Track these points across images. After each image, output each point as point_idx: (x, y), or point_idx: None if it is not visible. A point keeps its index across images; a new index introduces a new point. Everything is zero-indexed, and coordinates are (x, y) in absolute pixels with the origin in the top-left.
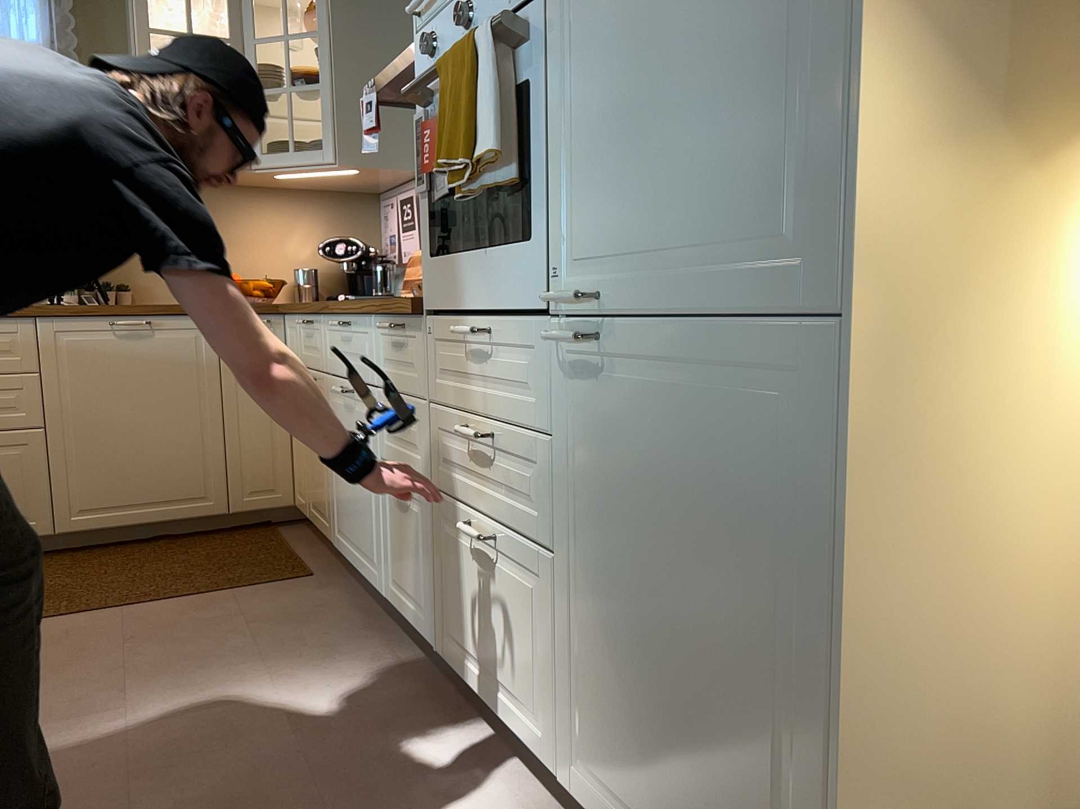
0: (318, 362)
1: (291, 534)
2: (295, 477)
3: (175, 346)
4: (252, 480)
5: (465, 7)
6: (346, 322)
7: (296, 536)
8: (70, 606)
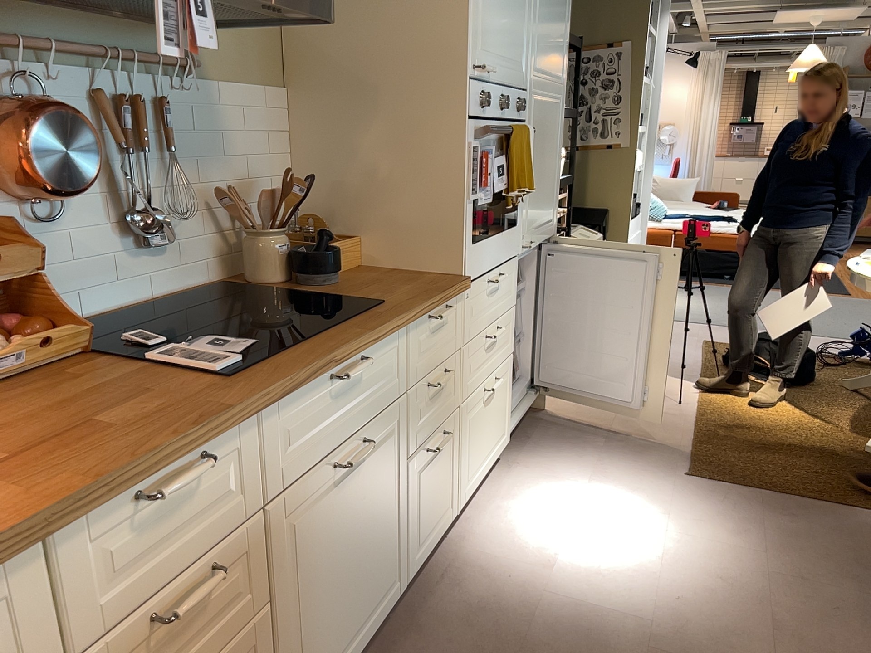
0: (226, 520)
1: None
2: None
3: None
4: None
5: (510, 102)
6: (362, 359)
7: None
8: None
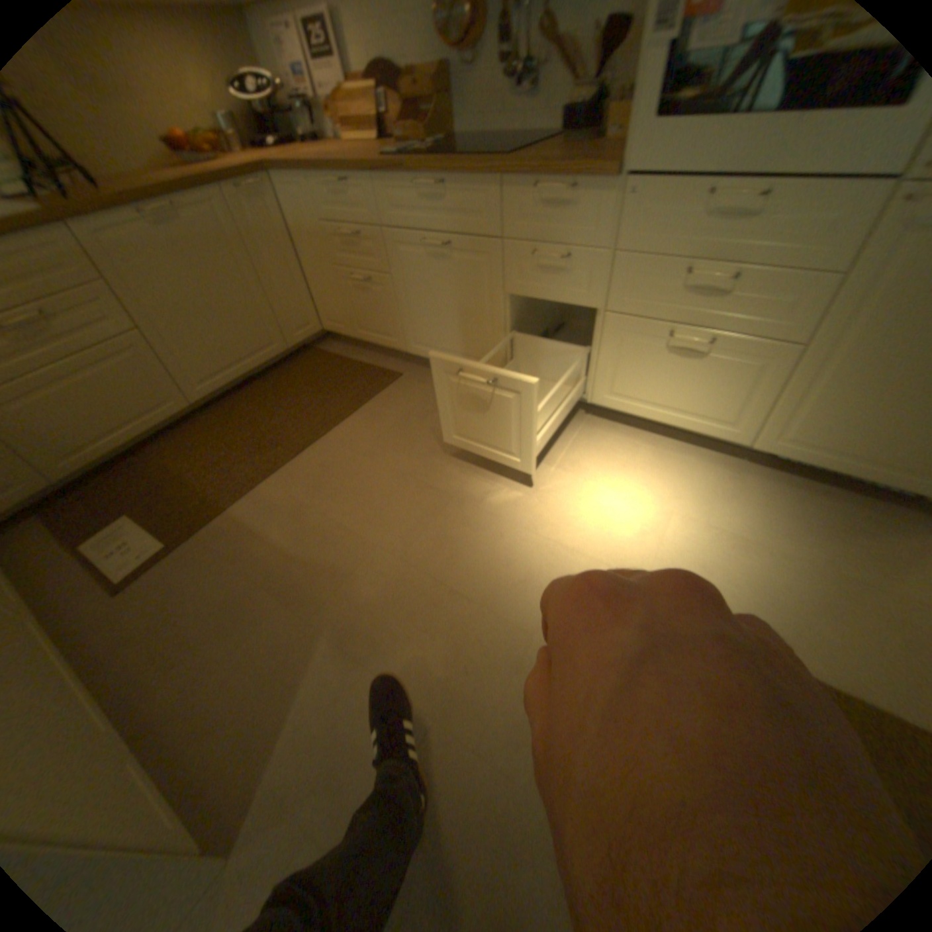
0: (364, 215)
1: (333, 348)
2: (319, 308)
3: (200, 220)
4: (294, 319)
5: None
6: (439, 178)
7: (340, 349)
8: (283, 447)
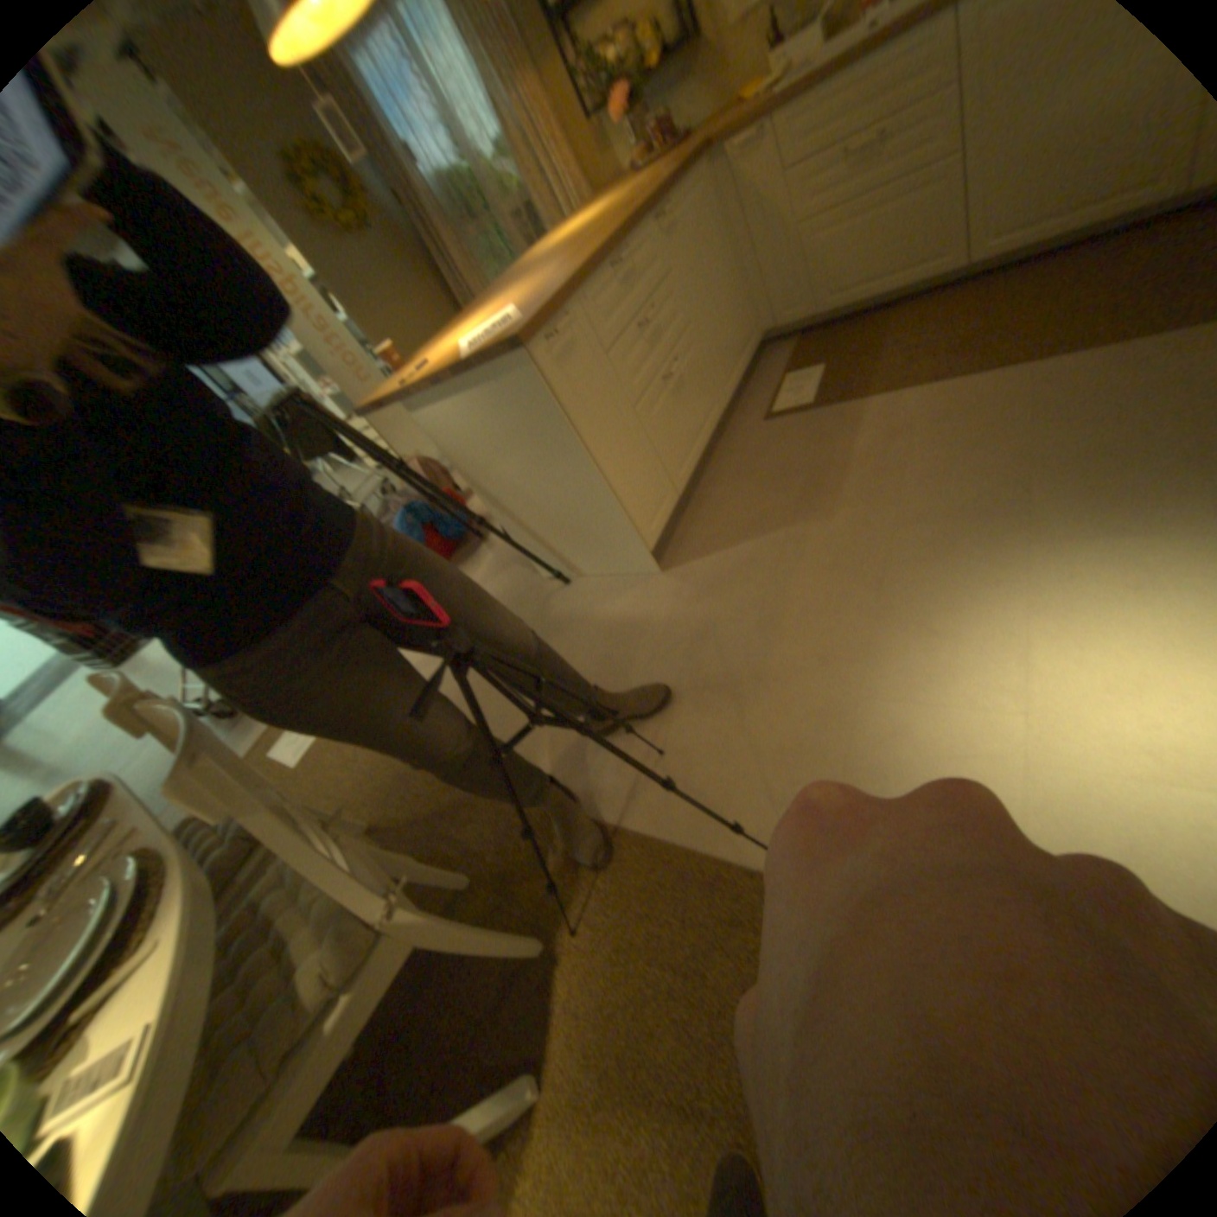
0: None
1: None
2: None
3: None
4: None
5: None
6: None
7: None
8: (983, 354)
